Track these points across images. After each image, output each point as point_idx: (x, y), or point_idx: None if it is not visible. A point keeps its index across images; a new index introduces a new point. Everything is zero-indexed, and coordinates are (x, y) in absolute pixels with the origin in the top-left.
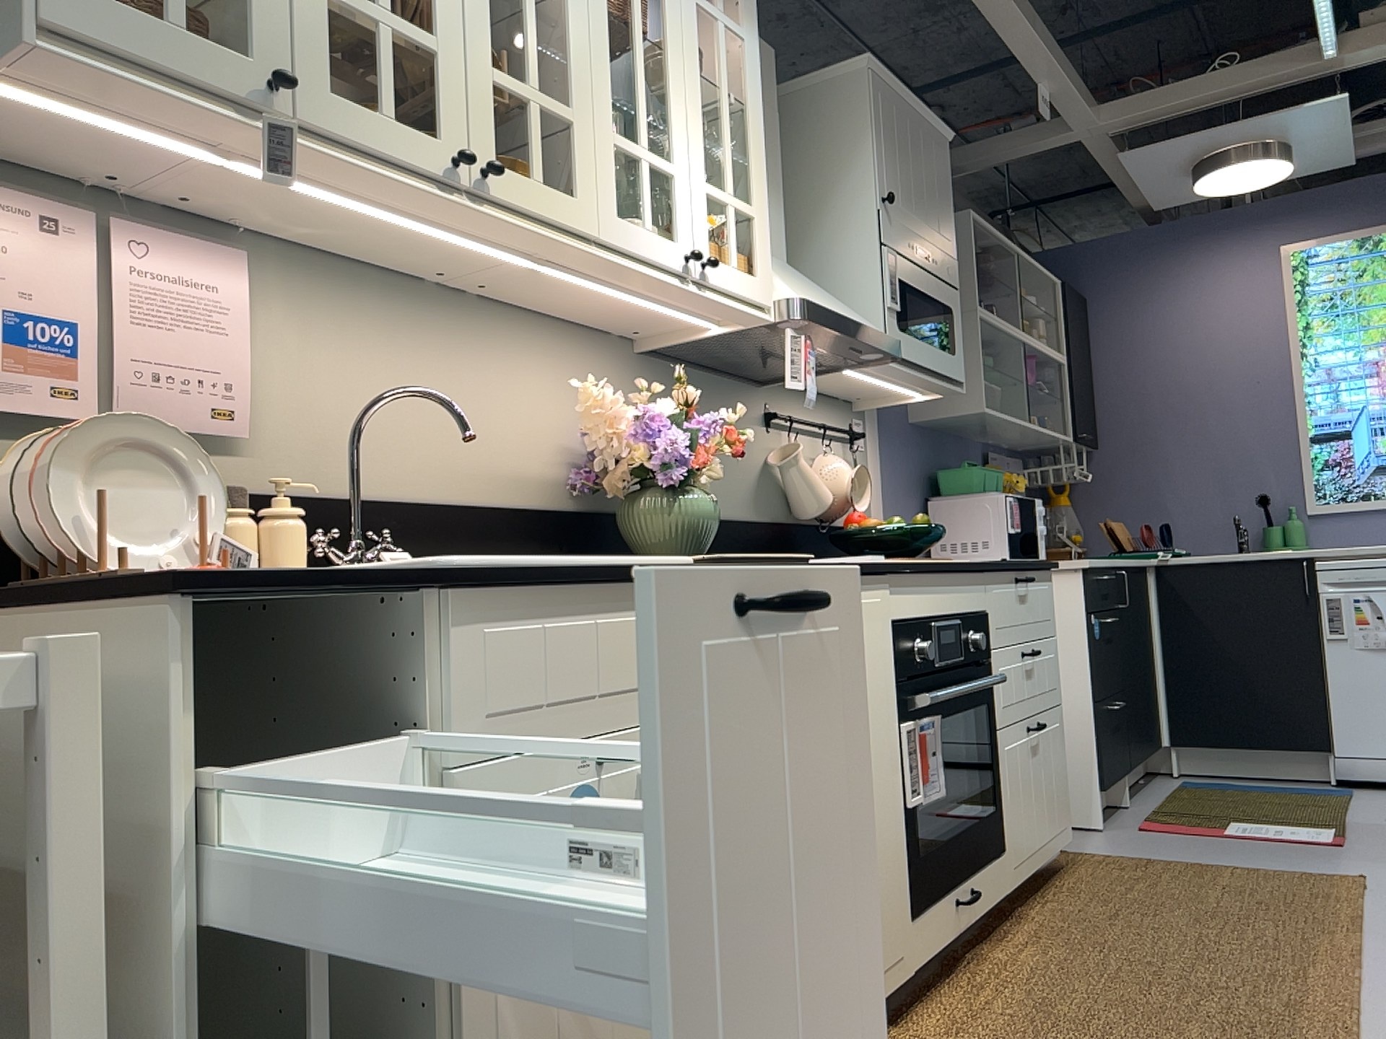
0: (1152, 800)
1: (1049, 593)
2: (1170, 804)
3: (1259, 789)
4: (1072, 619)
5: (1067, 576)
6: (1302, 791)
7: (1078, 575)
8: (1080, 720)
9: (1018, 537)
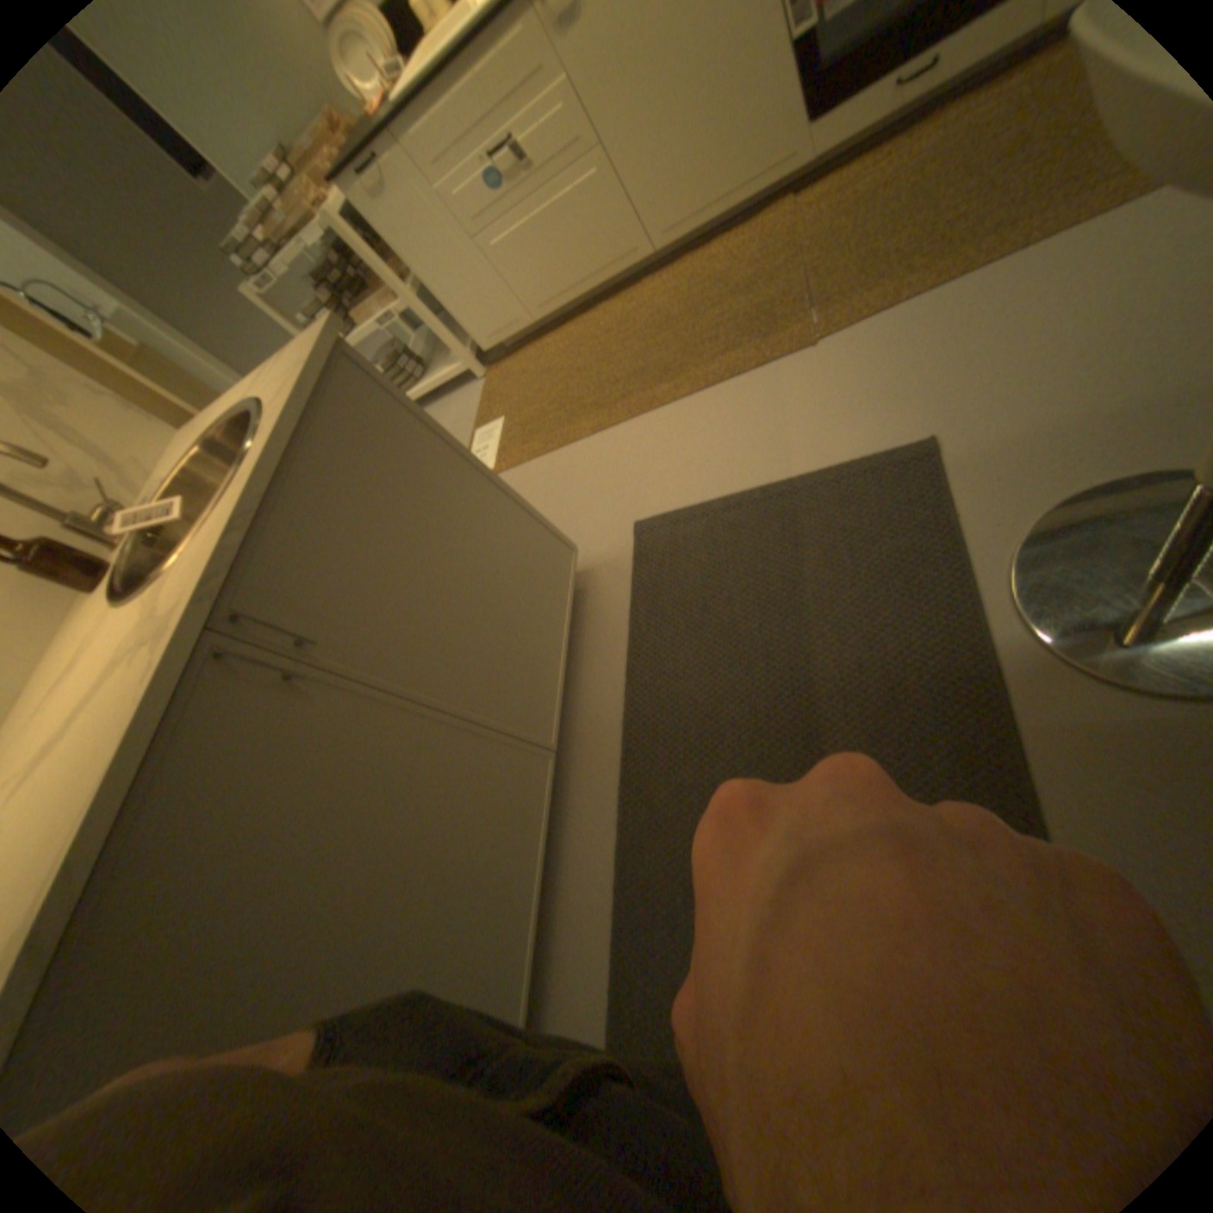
0: None
1: None
2: None
3: None
4: None
5: None
6: None
7: None
8: None
9: None
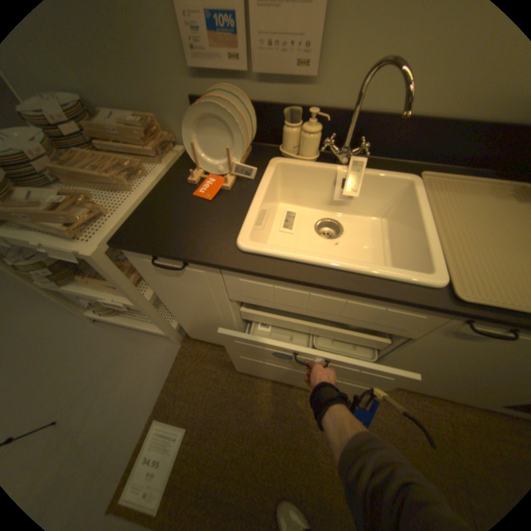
0: None
1: None
2: None
3: None
4: None
5: None
6: None
7: None
8: None
9: None
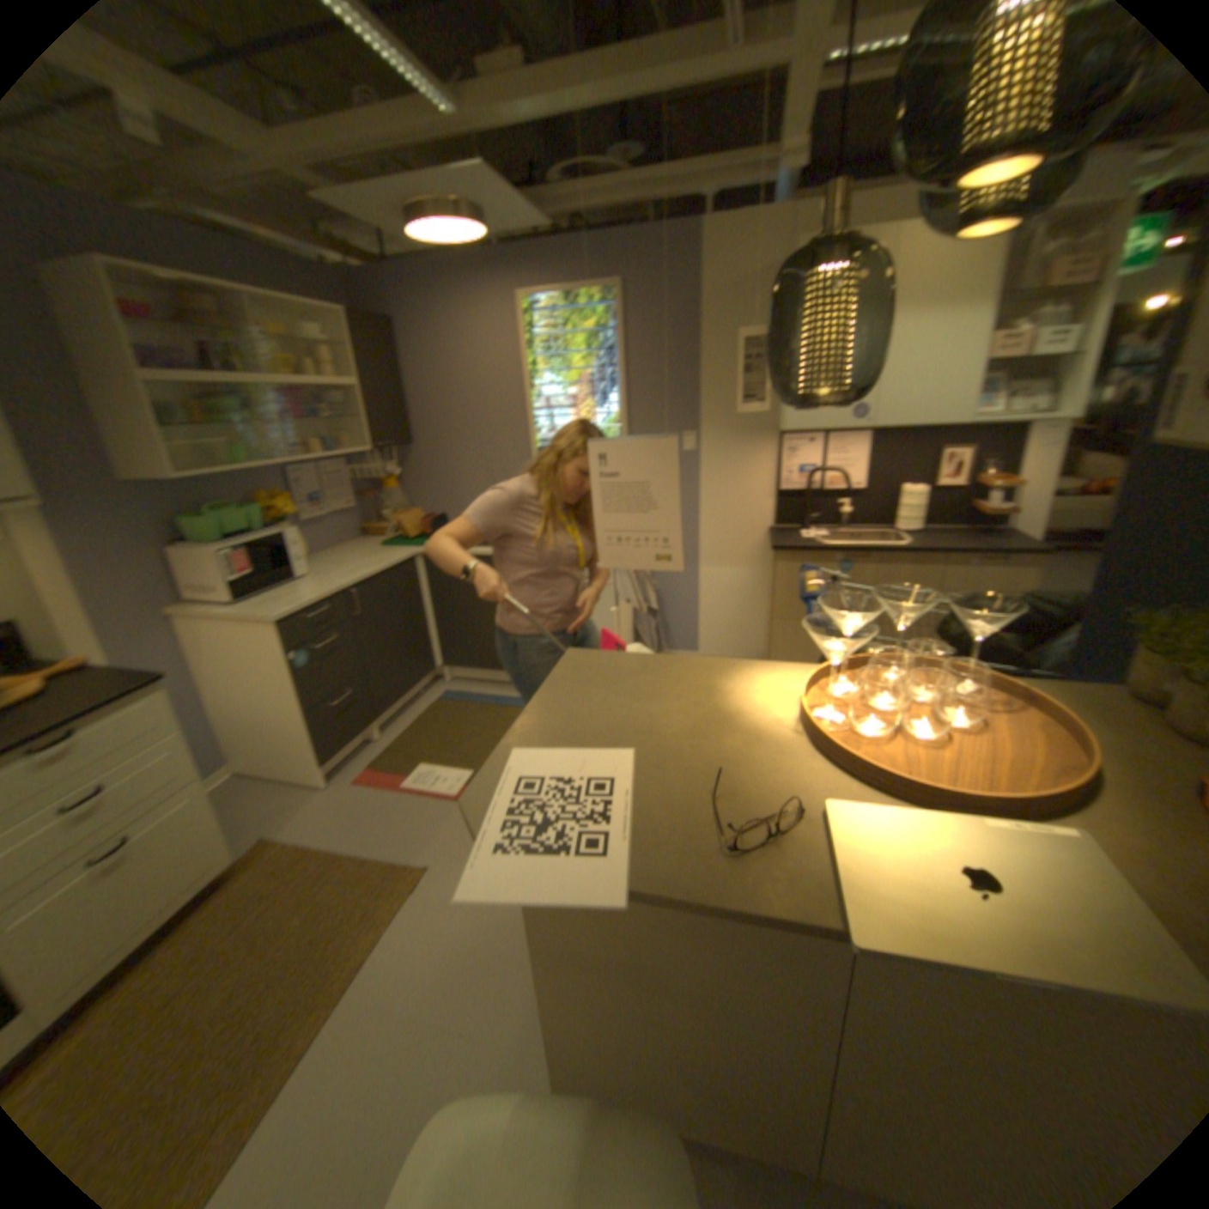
0: (398, 730)
1: (138, 712)
2: (401, 738)
3: (476, 705)
4: (271, 658)
5: (261, 626)
6: (497, 707)
7: (268, 627)
8: (292, 727)
9: (239, 581)
